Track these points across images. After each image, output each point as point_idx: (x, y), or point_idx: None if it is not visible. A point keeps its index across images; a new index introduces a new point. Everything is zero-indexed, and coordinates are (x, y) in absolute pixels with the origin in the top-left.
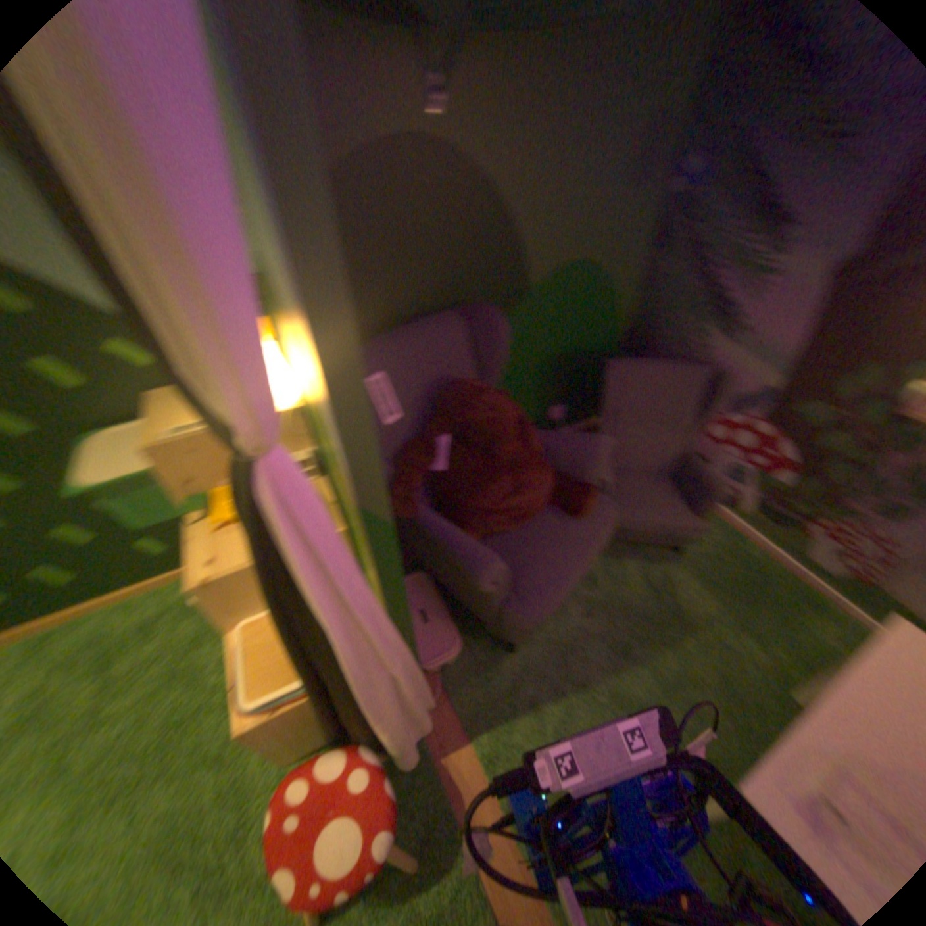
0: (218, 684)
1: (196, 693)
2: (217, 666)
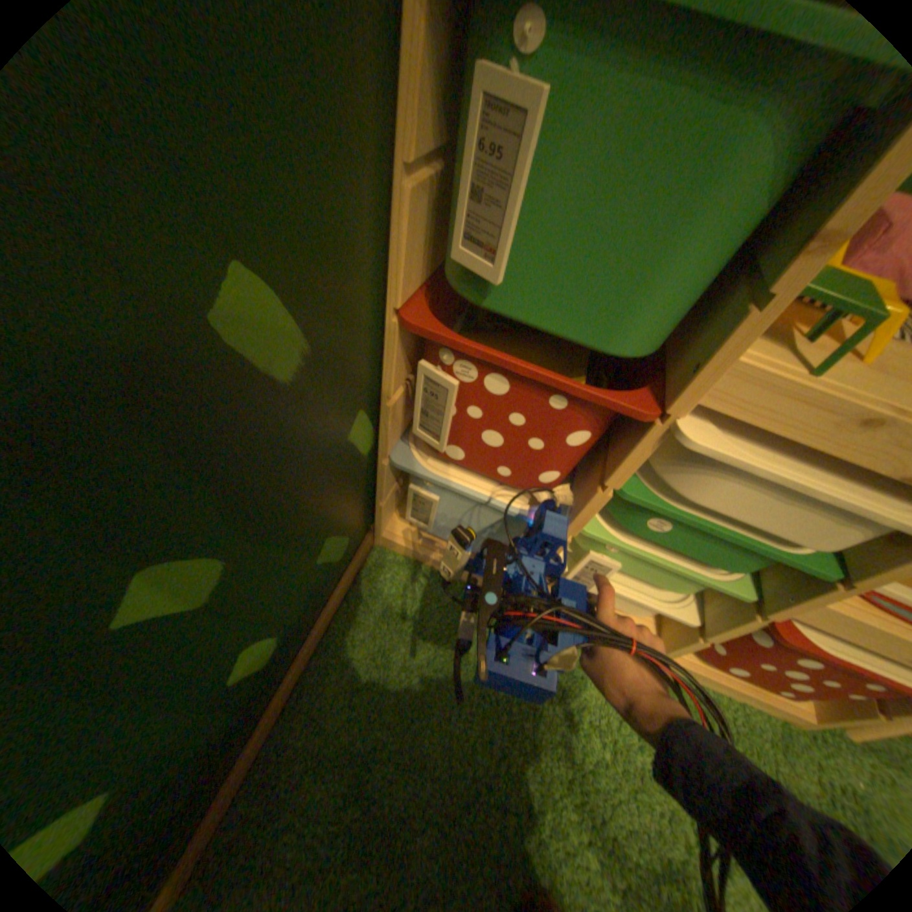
0: (610, 734)
1: (605, 782)
2: (574, 716)
